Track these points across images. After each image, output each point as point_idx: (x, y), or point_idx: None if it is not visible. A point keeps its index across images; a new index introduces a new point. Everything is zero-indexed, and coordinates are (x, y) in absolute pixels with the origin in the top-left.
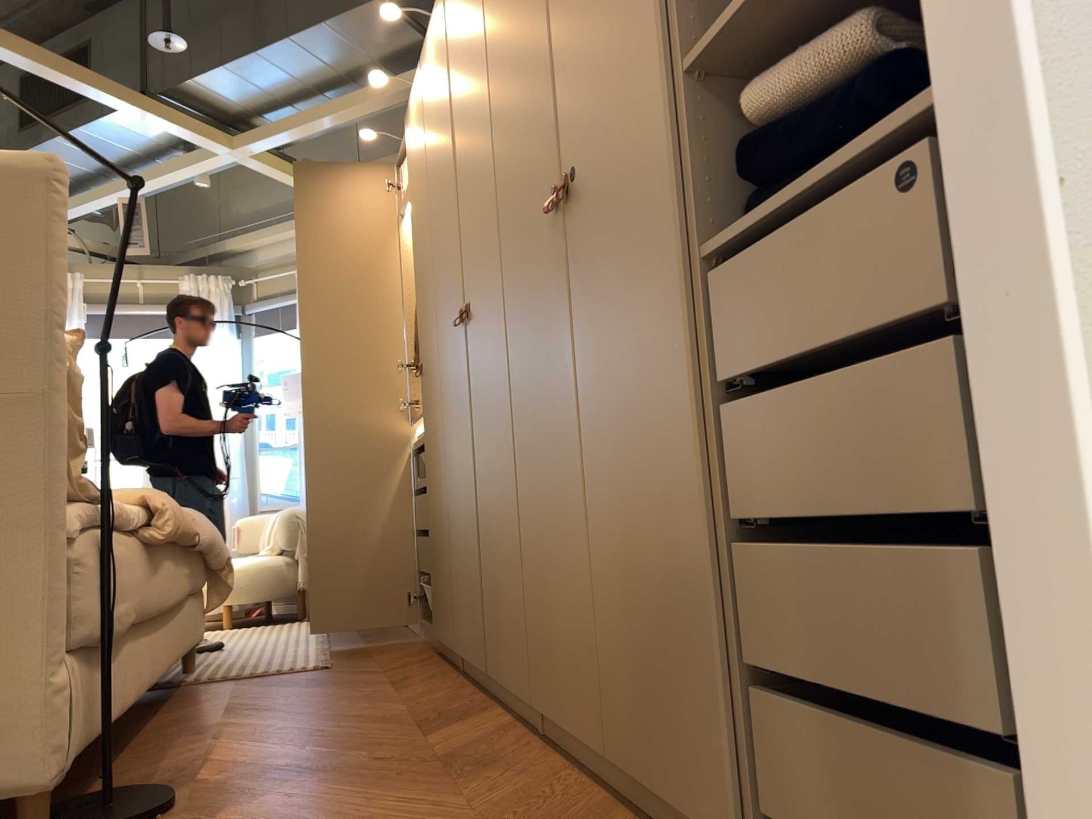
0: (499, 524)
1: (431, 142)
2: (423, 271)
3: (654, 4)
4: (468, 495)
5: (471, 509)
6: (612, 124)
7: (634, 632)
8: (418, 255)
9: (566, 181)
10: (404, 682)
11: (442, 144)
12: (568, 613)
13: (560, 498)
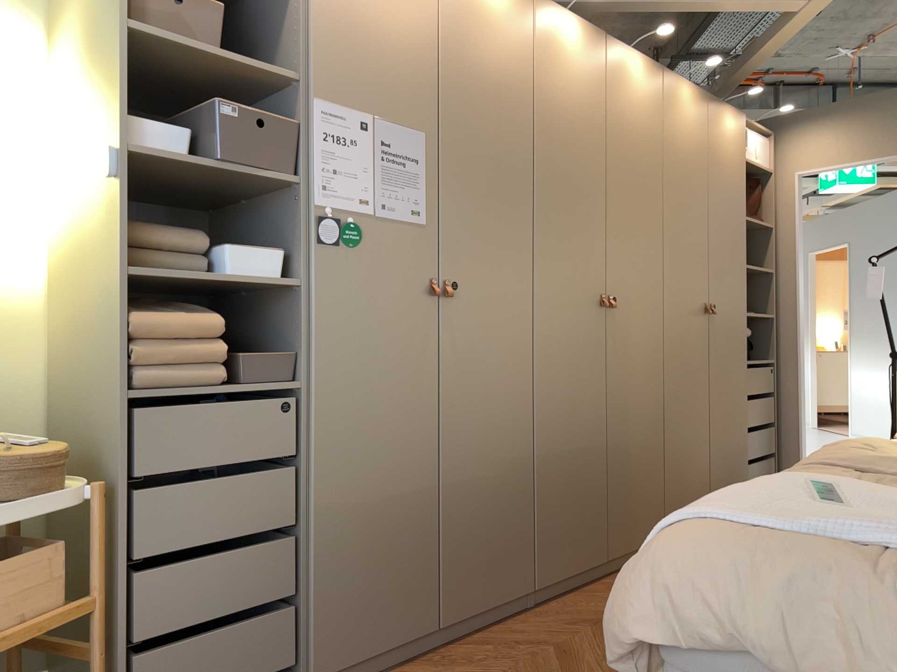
0: (634, 449)
1: (546, 96)
2: (485, 184)
3: (742, 288)
4: (584, 435)
5: (591, 446)
6: (727, 304)
7: (721, 467)
8: (465, 150)
9: (707, 302)
10: (582, 624)
11: (576, 133)
12: (691, 476)
13: (691, 427)
